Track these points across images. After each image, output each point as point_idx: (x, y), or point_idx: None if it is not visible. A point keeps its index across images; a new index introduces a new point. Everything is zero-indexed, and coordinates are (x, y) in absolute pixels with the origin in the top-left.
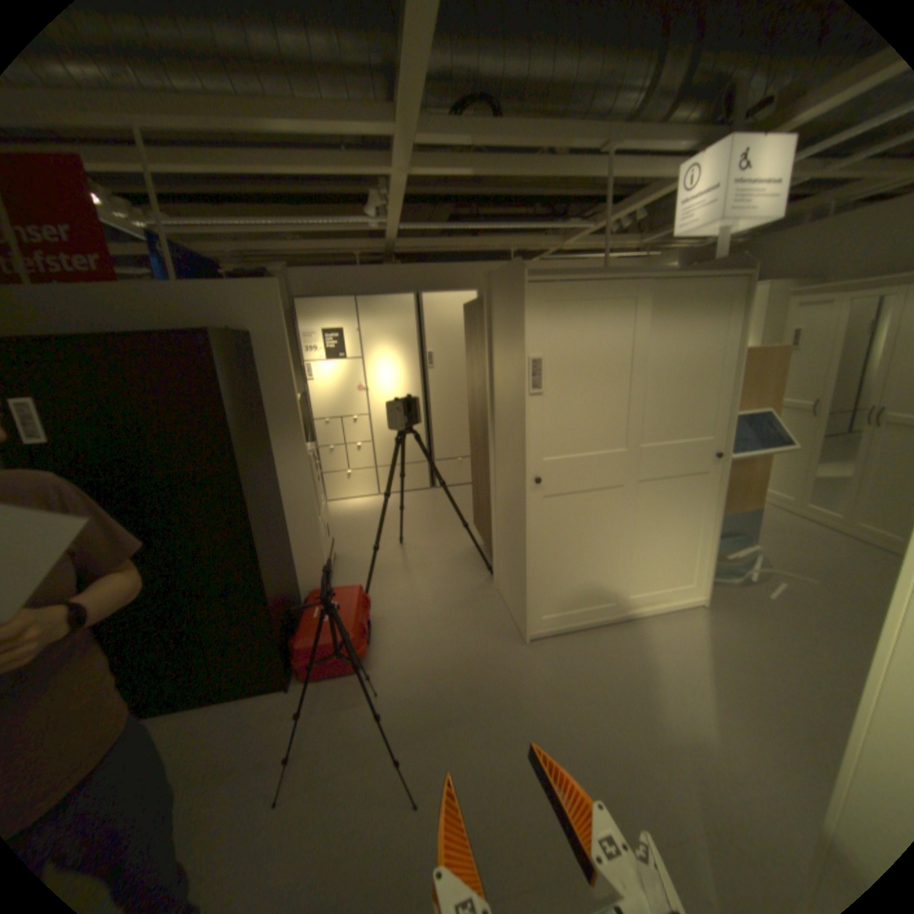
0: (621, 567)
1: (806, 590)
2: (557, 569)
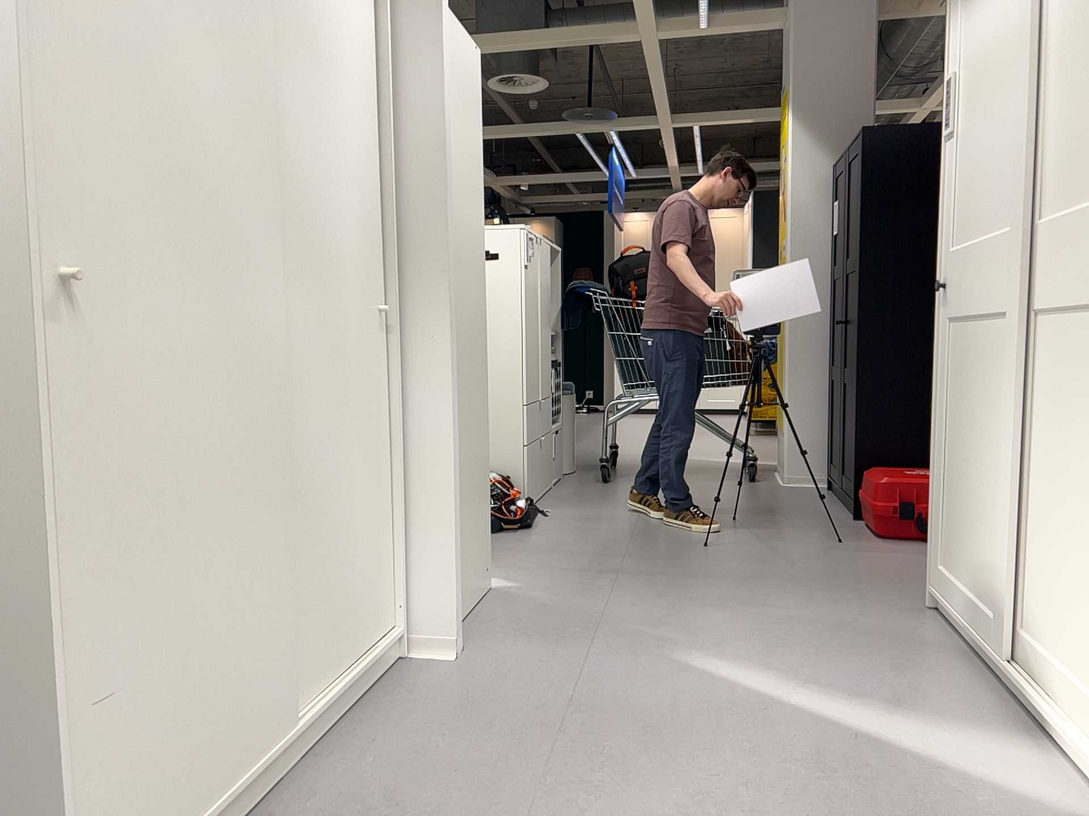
0: (994, 517)
1: None
2: (949, 472)
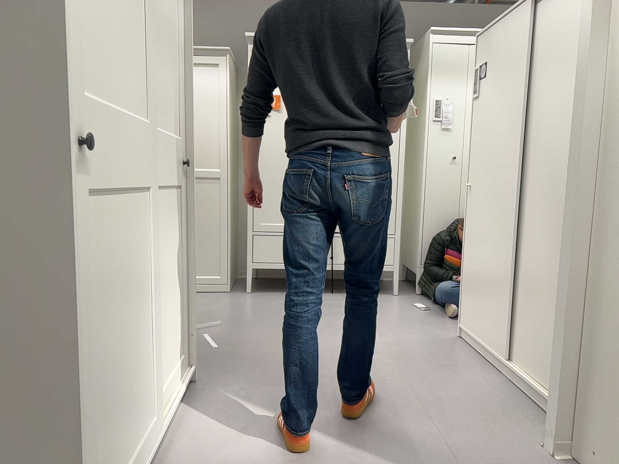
0: (151, 346)
1: (219, 332)
2: (98, 386)
